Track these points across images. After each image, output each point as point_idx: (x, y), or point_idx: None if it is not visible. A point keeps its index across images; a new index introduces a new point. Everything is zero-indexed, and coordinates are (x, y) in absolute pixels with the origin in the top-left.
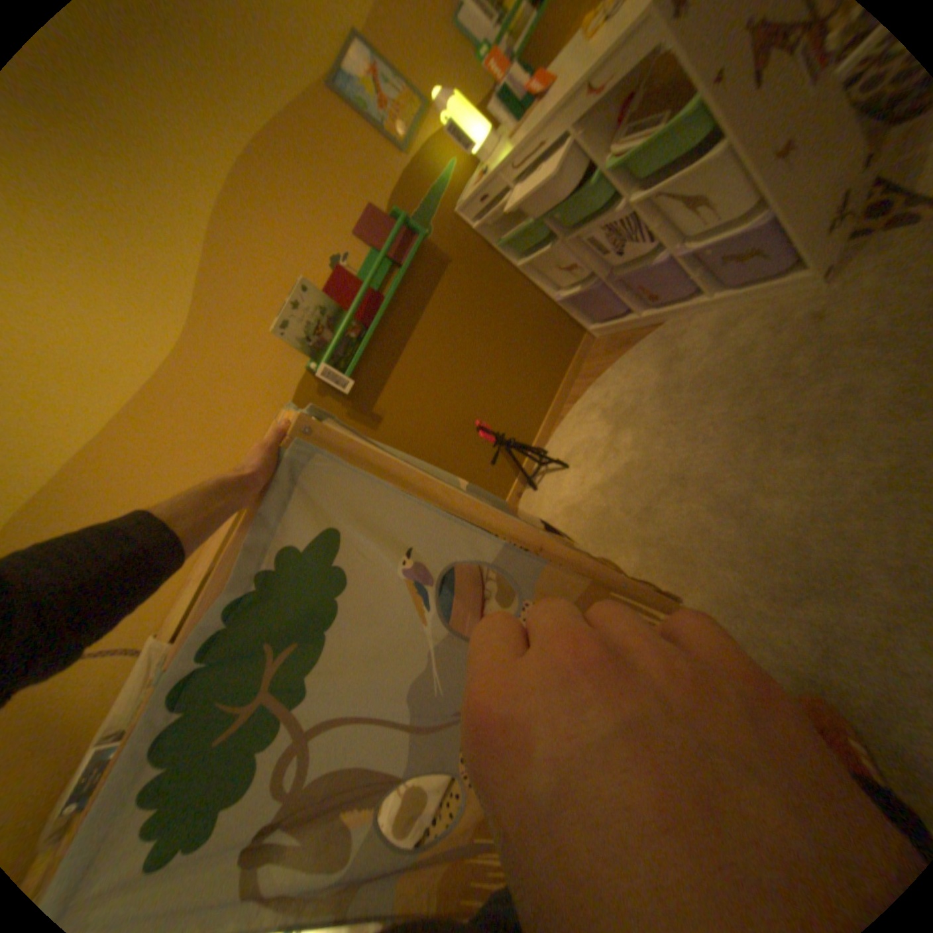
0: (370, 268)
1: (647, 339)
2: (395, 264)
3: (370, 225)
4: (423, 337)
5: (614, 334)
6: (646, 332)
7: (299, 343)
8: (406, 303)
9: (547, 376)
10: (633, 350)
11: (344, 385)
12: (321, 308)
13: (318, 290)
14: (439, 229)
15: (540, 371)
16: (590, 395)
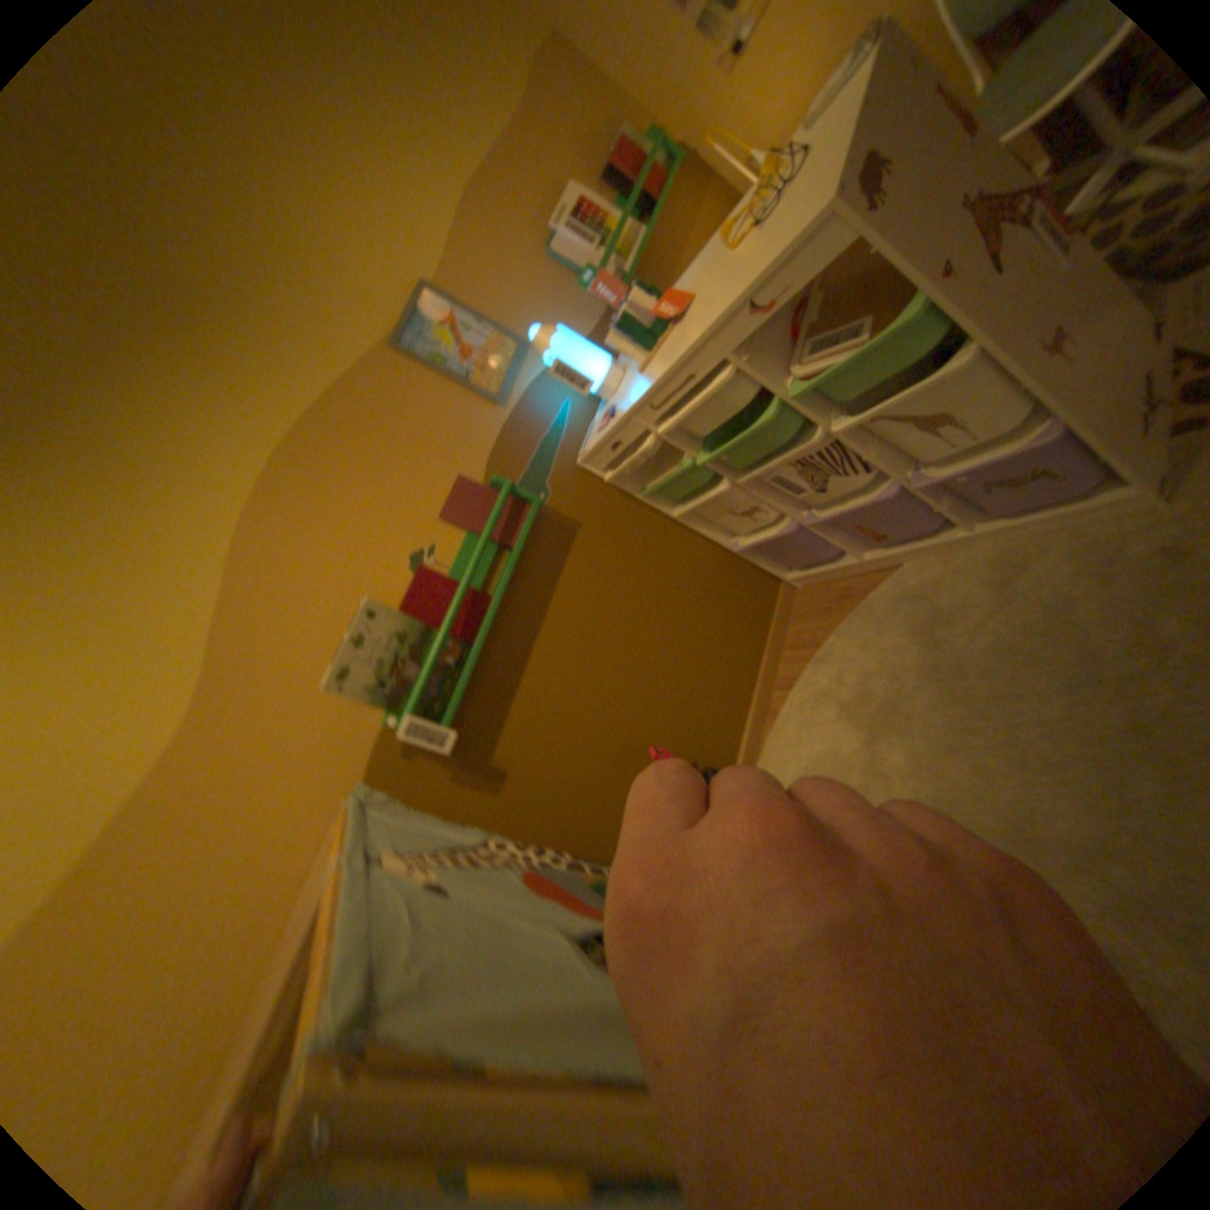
0: (467, 559)
1: (880, 593)
2: (502, 546)
3: (463, 502)
4: (553, 637)
5: (824, 583)
6: (874, 580)
7: (368, 692)
8: (524, 596)
9: (740, 656)
10: (862, 608)
11: (441, 740)
12: (399, 634)
13: (392, 609)
14: (559, 489)
15: (729, 651)
16: (811, 679)
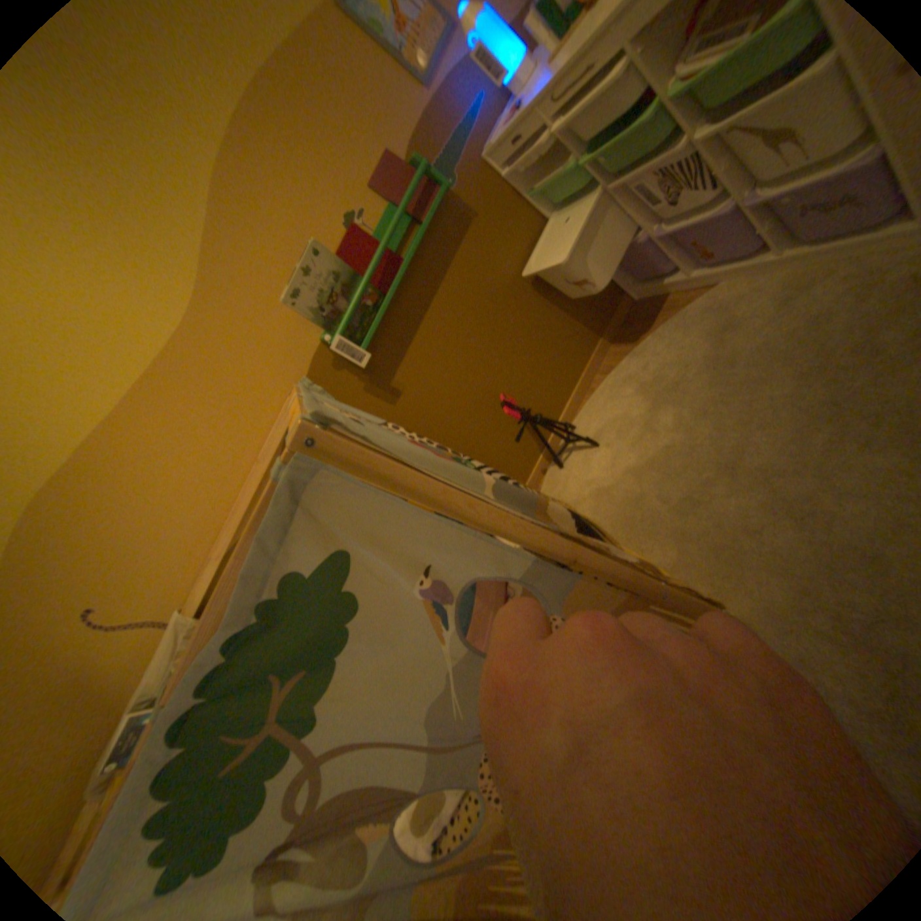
0: (386, 227)
1: (695, 304)
2: (414, 221)
3: (387, 176)
4: (444, 303)
5: (655, 296)
6: (694, 295)
7: (311, 314)
8: (426, 266)
9: (578, 345)
10: (678, 315)
11: (360, 359)
12: (334, 275)
13: (330, 254)
14: (463, 178)
15: (571, 339)
16: (625, 366)
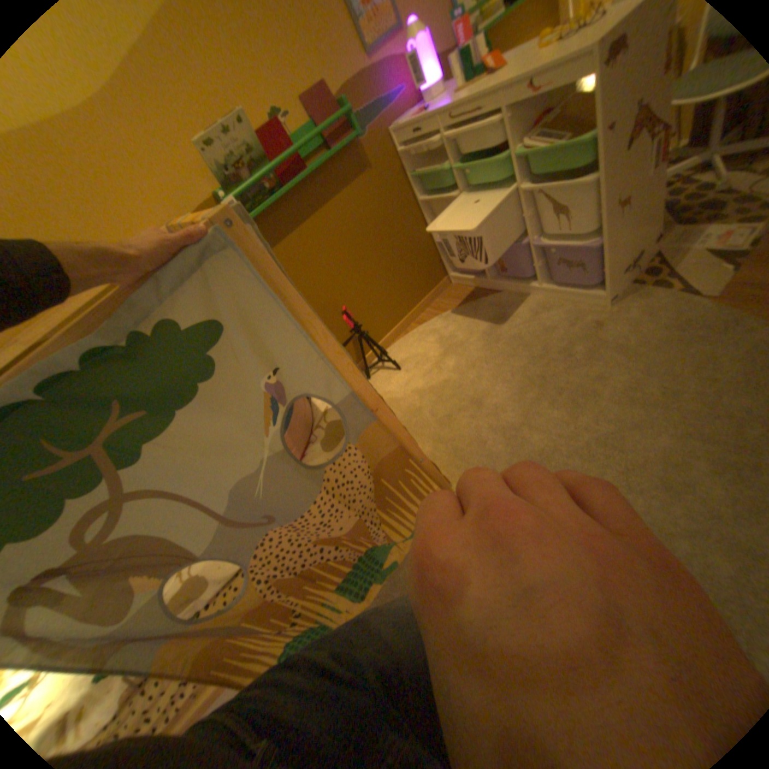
0: (301, 136)
1: (486, 297)
2: (323, 144)
3: (315, 98)
4: (324, 218)
5: (464, 285)
6: (487, 292)
7: (214, 167)
8: (320, 183)
9: (407, 296)
10: (474, 301)
11: None
12: (246, 146)
13: (249, 128)
14: (370, 135)
15: (403, 289)
16: (433, 322)
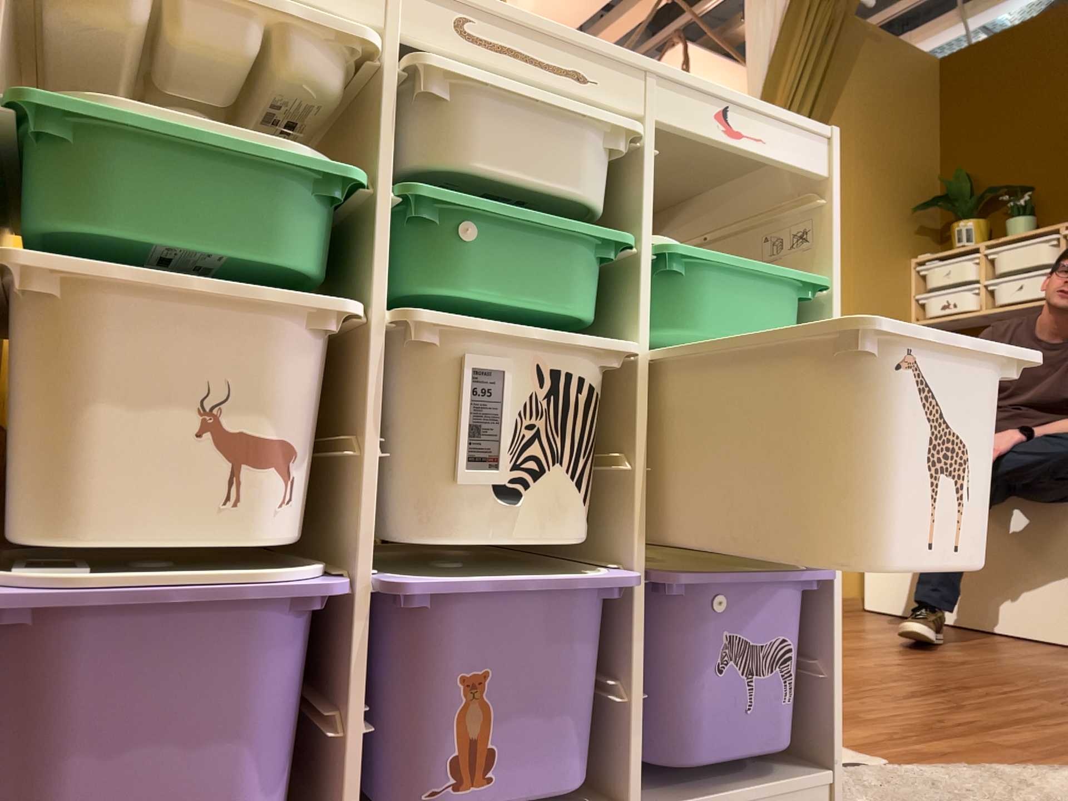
0: None
1: None
2: None
3: None
4: None
5: None
6: None
7: None
8: None
9: None
10: None
11: None
12: None
13: None
14: None
15: None
16: None
